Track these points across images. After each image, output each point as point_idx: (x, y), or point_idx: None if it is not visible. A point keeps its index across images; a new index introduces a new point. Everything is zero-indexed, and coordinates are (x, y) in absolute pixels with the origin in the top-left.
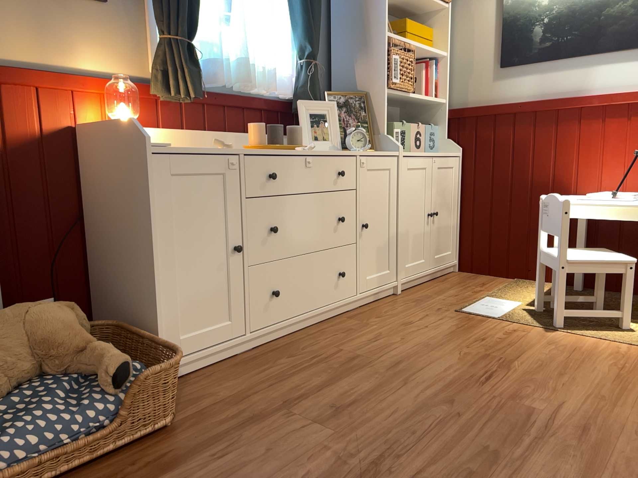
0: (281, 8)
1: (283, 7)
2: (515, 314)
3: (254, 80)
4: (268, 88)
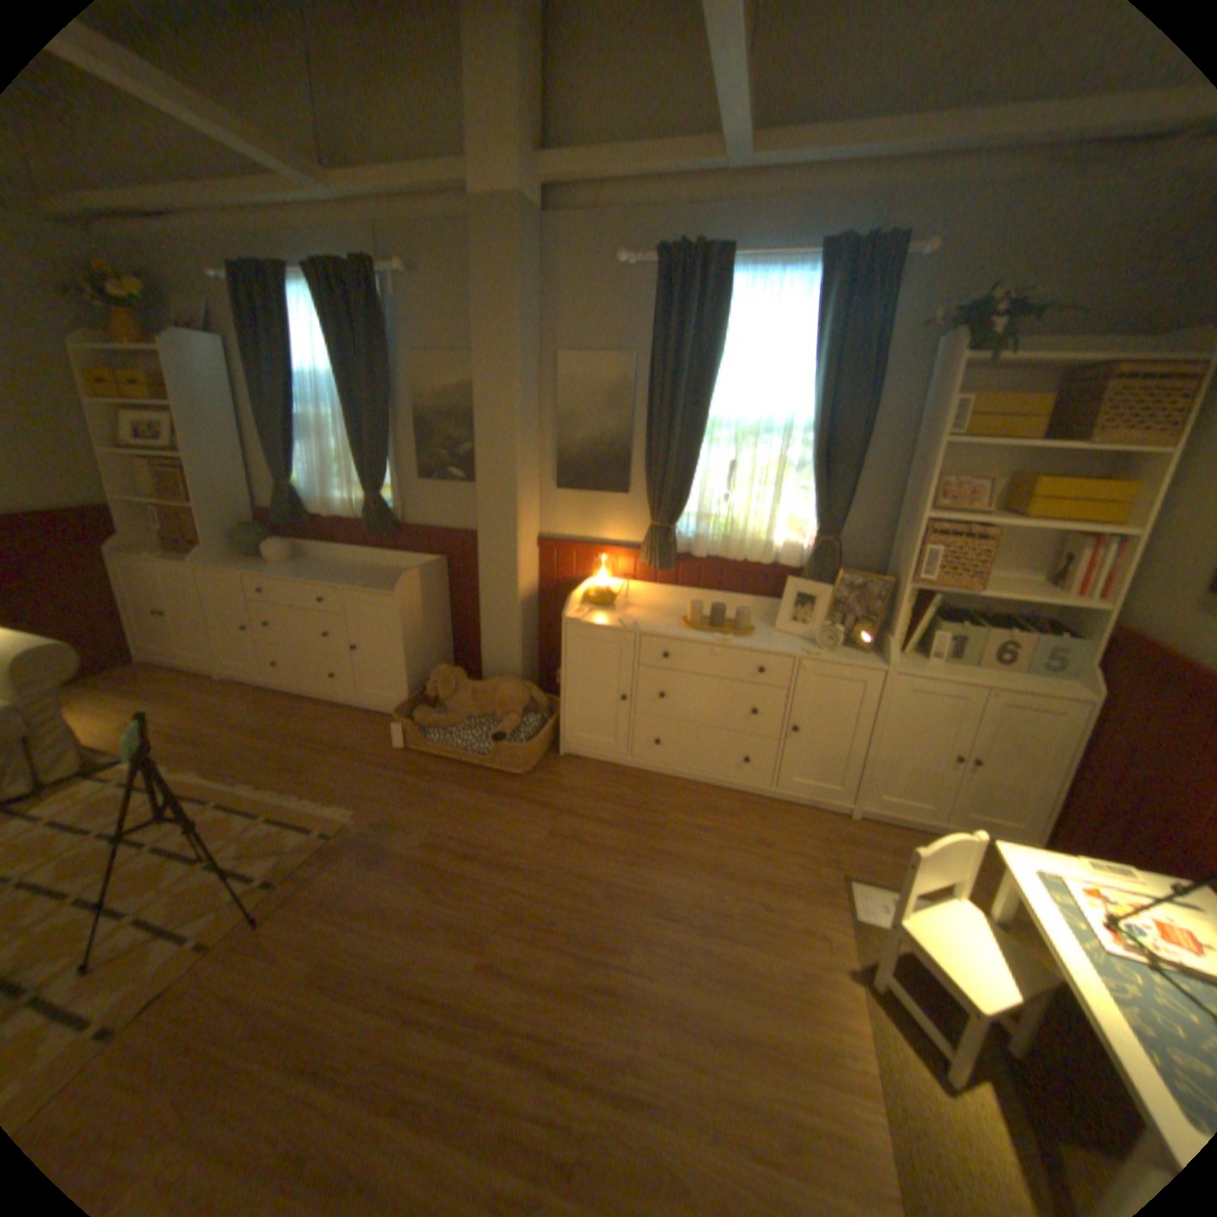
0: (807, 477)
1: (807, 477)
2: (893, 941)
3: (756, 549)
4: (760, 561)
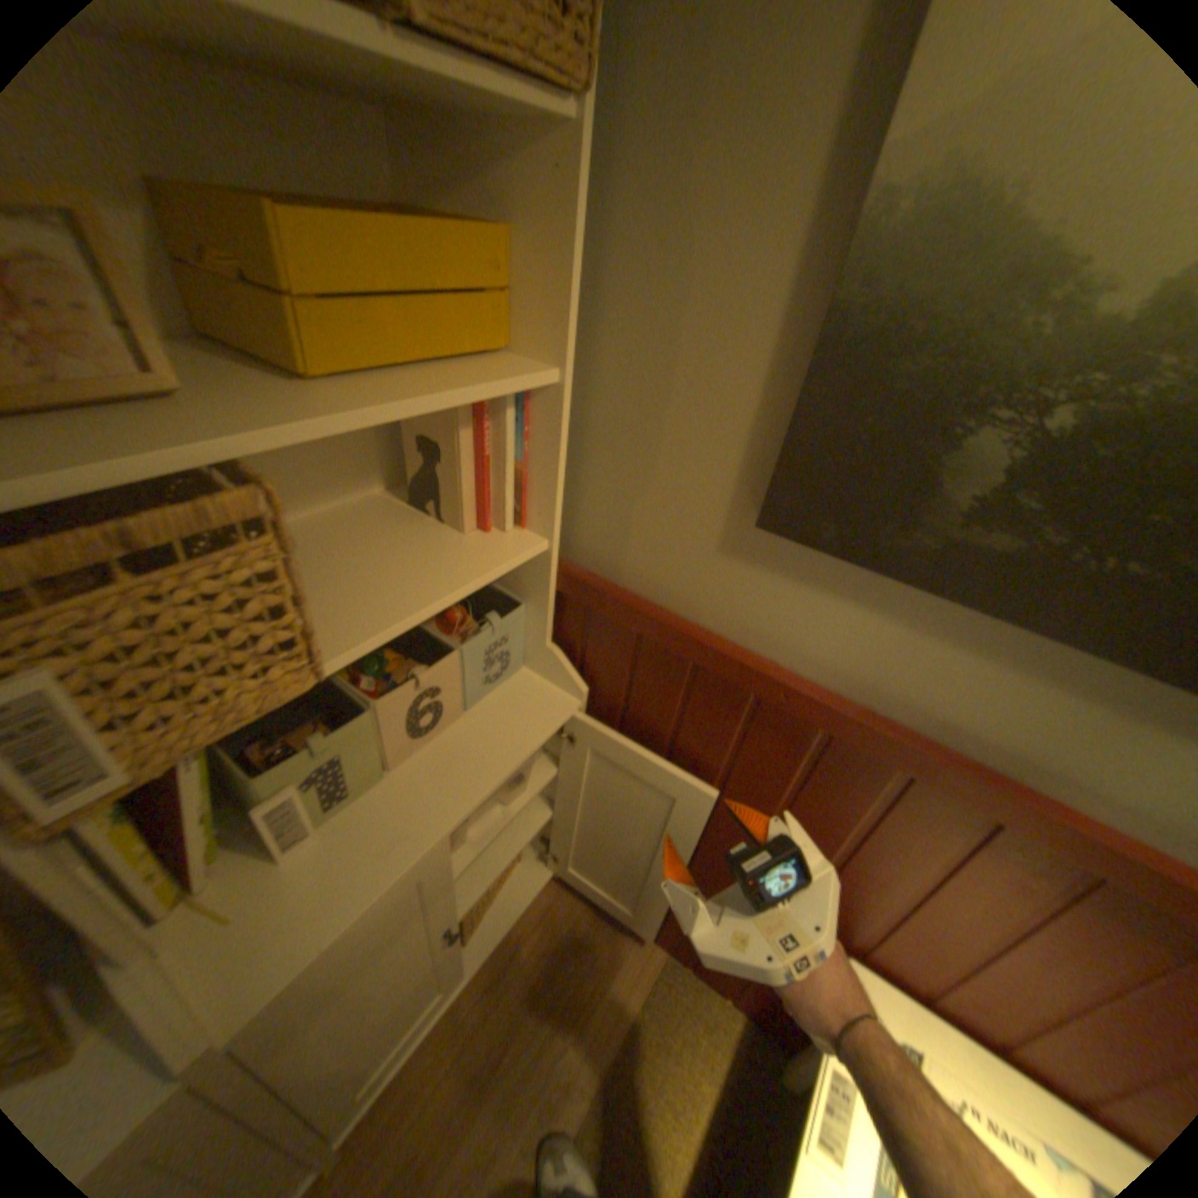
0: None
1: None
2: None
3: None
4: None
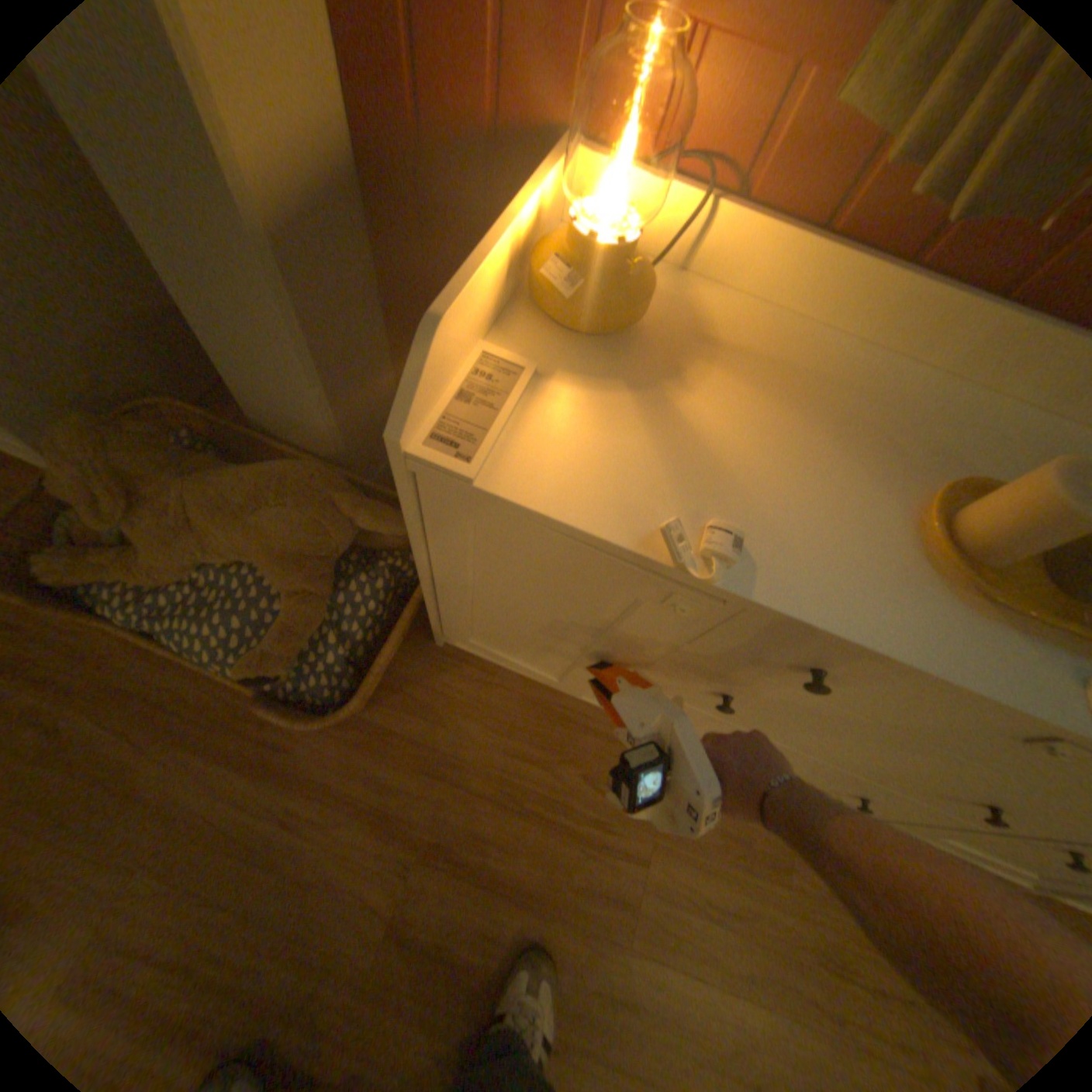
0: None
1: None
2: None
3: None
4: None
